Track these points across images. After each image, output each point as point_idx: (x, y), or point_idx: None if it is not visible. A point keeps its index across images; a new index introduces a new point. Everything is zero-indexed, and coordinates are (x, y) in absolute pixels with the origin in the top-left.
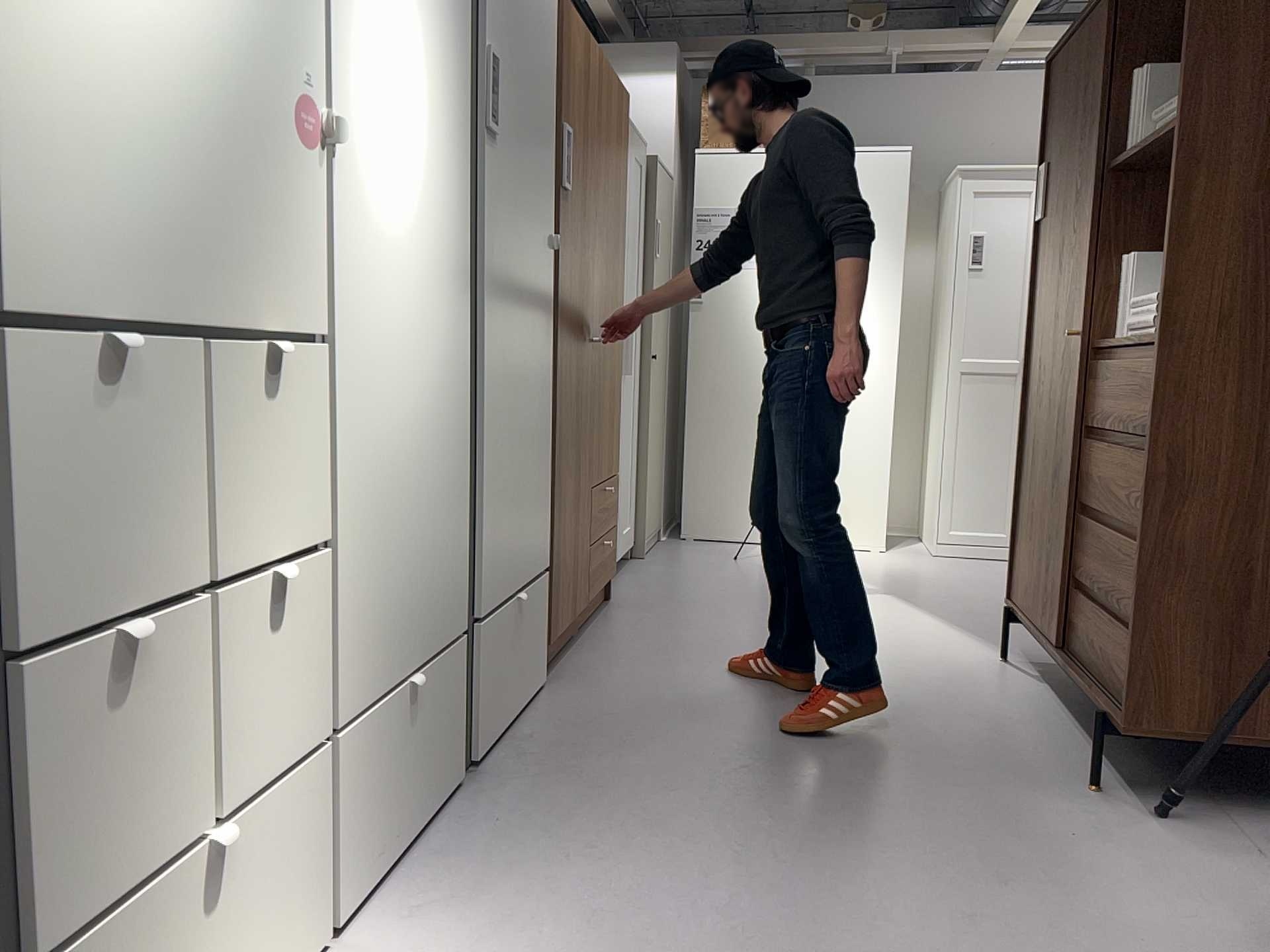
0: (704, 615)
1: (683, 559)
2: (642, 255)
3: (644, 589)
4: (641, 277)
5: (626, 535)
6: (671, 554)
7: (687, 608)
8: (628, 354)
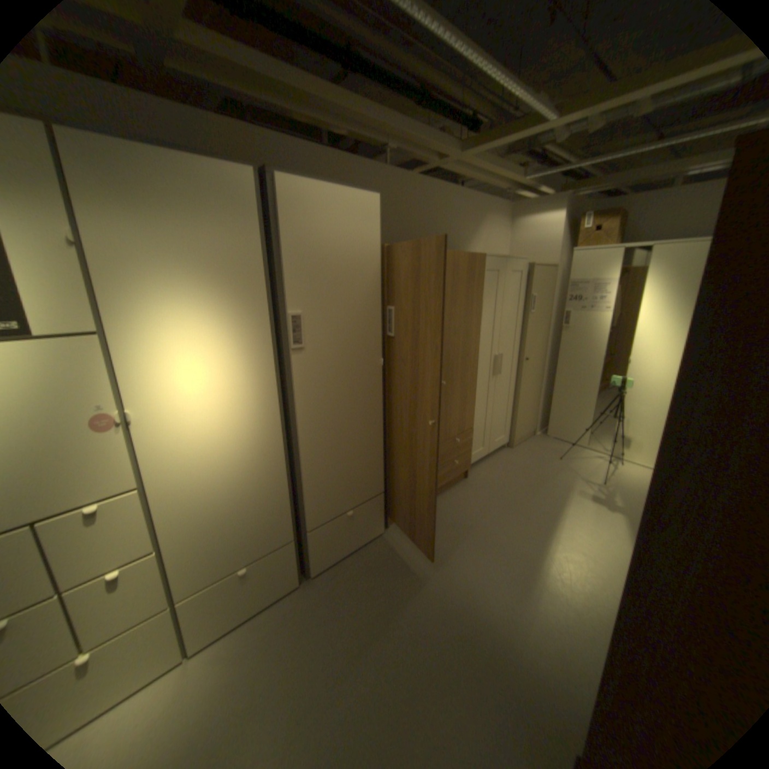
0: (501, 502)
1: (534, 451)
2: (521, 314)
3: (492, 472)
4: (520, 324)
5: (499, 440)
6: (531, 446)
7: (498, 493)
8: (500, 366)
